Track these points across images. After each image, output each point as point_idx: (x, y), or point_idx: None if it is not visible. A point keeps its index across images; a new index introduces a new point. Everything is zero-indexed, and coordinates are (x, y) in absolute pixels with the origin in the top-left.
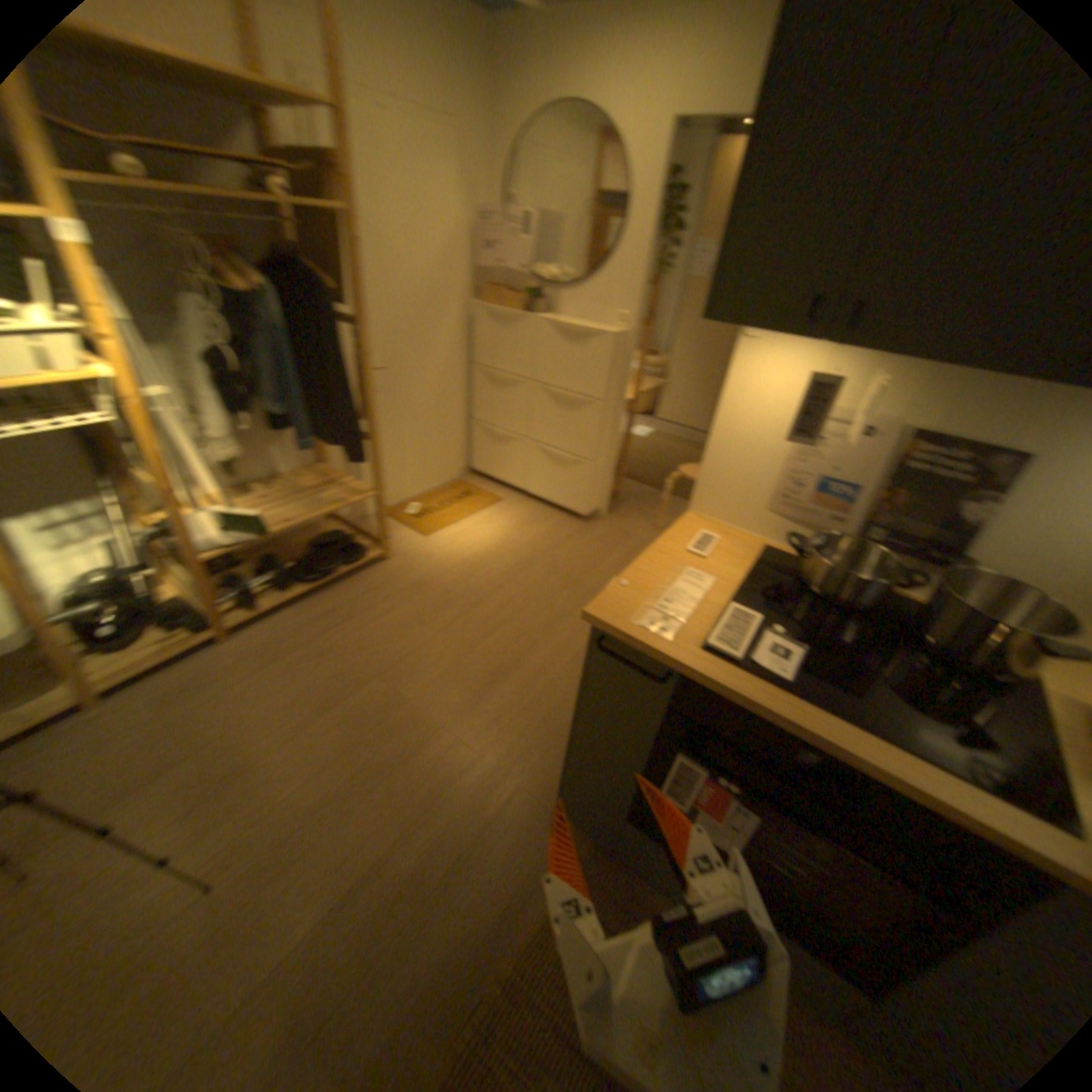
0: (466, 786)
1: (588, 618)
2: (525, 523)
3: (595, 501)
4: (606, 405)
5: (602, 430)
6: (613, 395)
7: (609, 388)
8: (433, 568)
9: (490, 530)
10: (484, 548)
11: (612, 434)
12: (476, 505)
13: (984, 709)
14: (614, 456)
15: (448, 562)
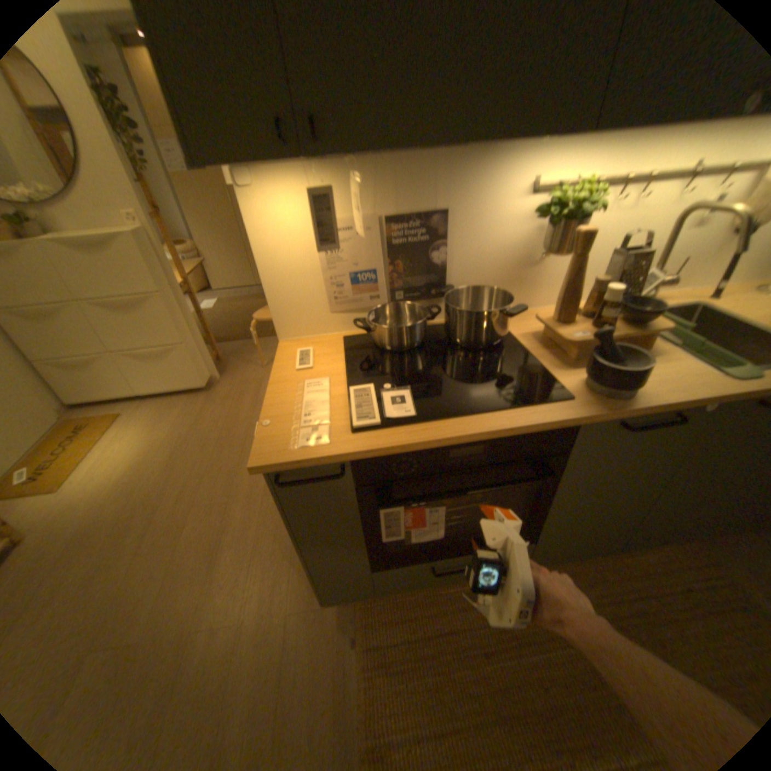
0: (240, 659)
1: (252, 471)
2: (151, 422)
3: (202, 372)
4: (160, 294)
5: (170, 316)
6: (161, 284)
7: (152, 279)
8: (80, 516)
9: (120, 447)
10: (125, 465)
11: (181, 315)
12: (90, 435)
13: (500, 363)
14: (194, 331)
15: (94, 500)
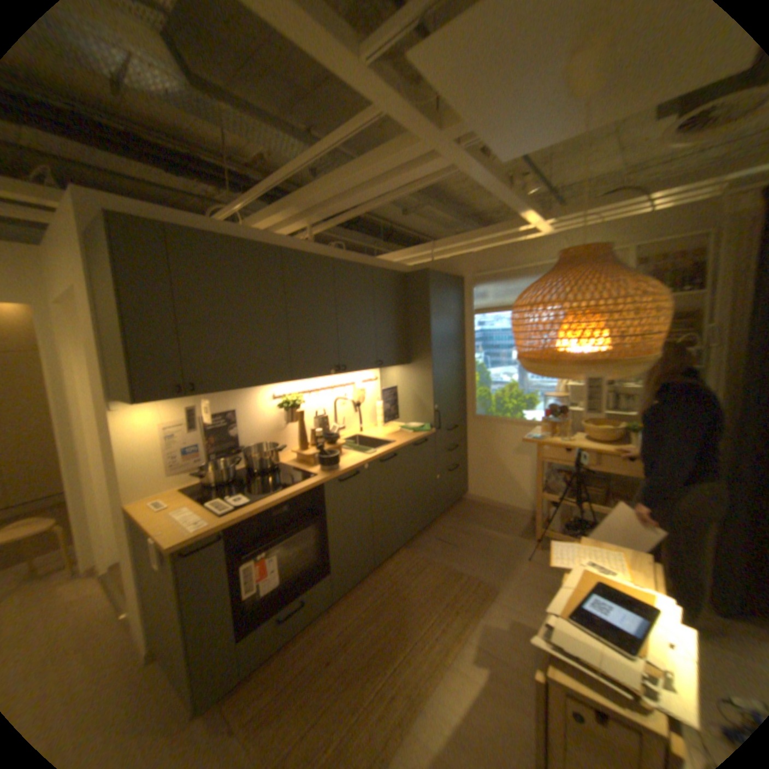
0: None
1: (168, 551)
2: None
3: None
4: None
5: None
6: None
7: None
8: None
9: None
10: None
11: None
12: None
13: (282, 474)
14: None
15: None
